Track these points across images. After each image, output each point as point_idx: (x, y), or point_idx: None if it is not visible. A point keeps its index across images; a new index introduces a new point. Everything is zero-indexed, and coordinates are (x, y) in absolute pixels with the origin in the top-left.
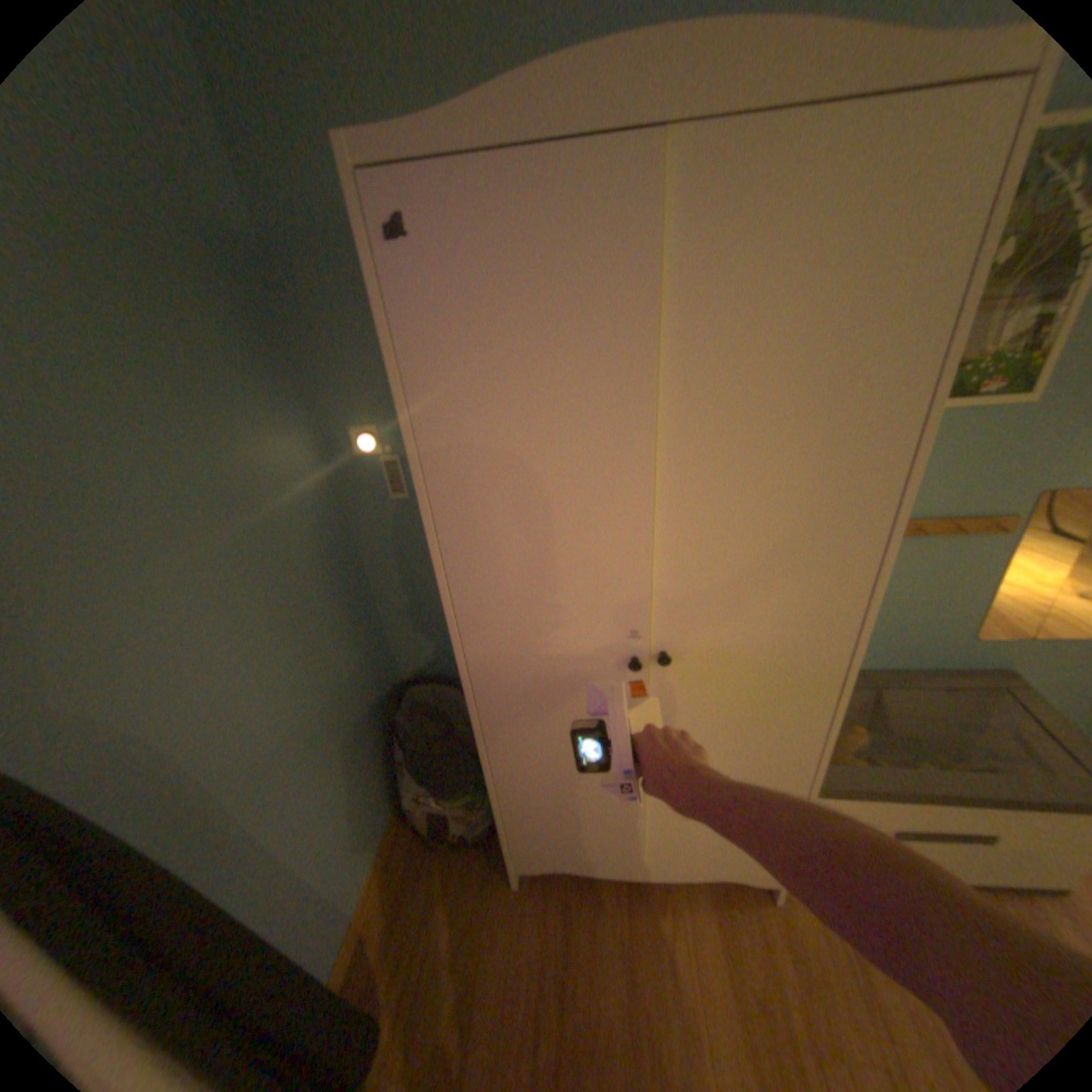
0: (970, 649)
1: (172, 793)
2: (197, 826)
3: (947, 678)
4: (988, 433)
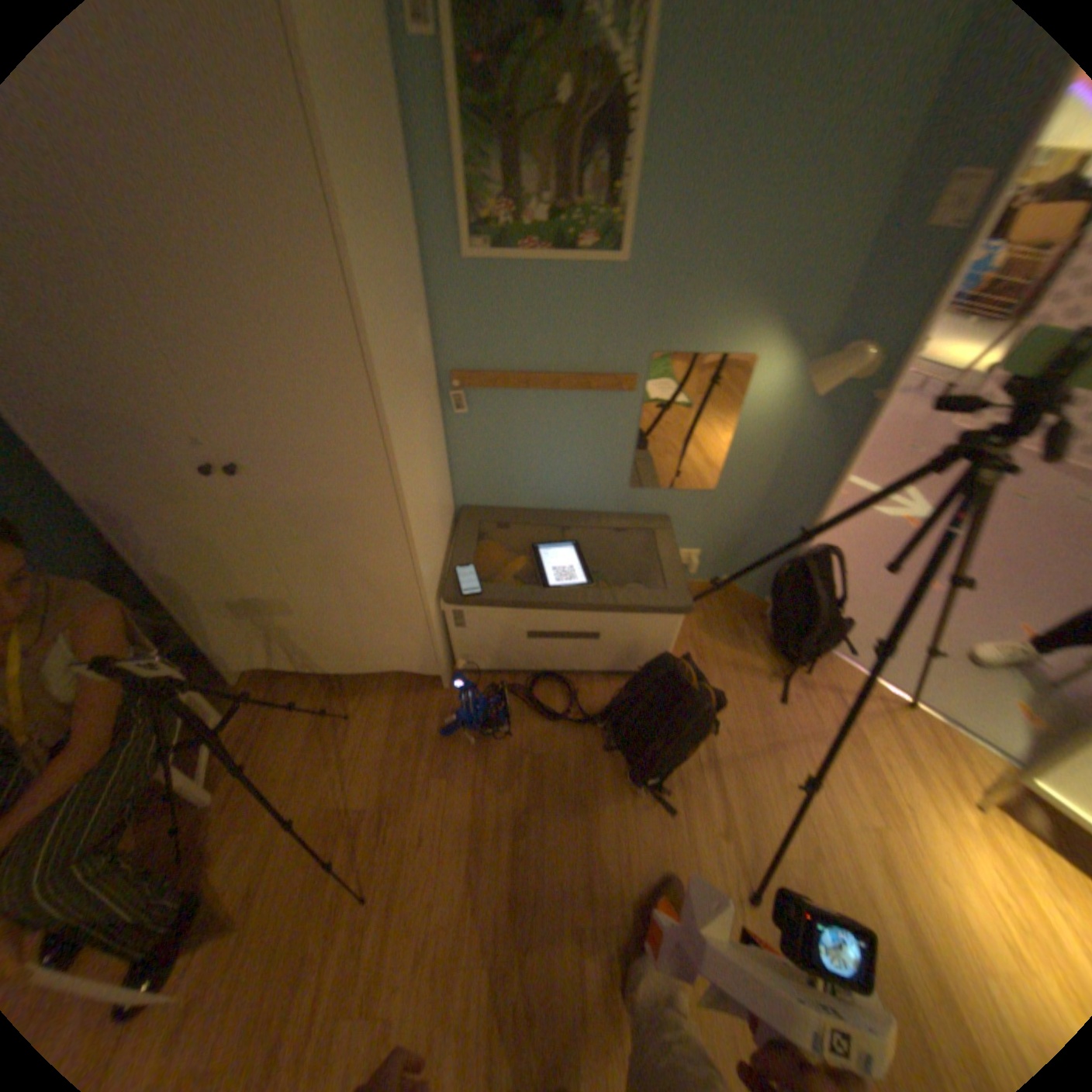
0: (625, 497)
1: None
2: None
3: (604, 521)
4: (595, 293)
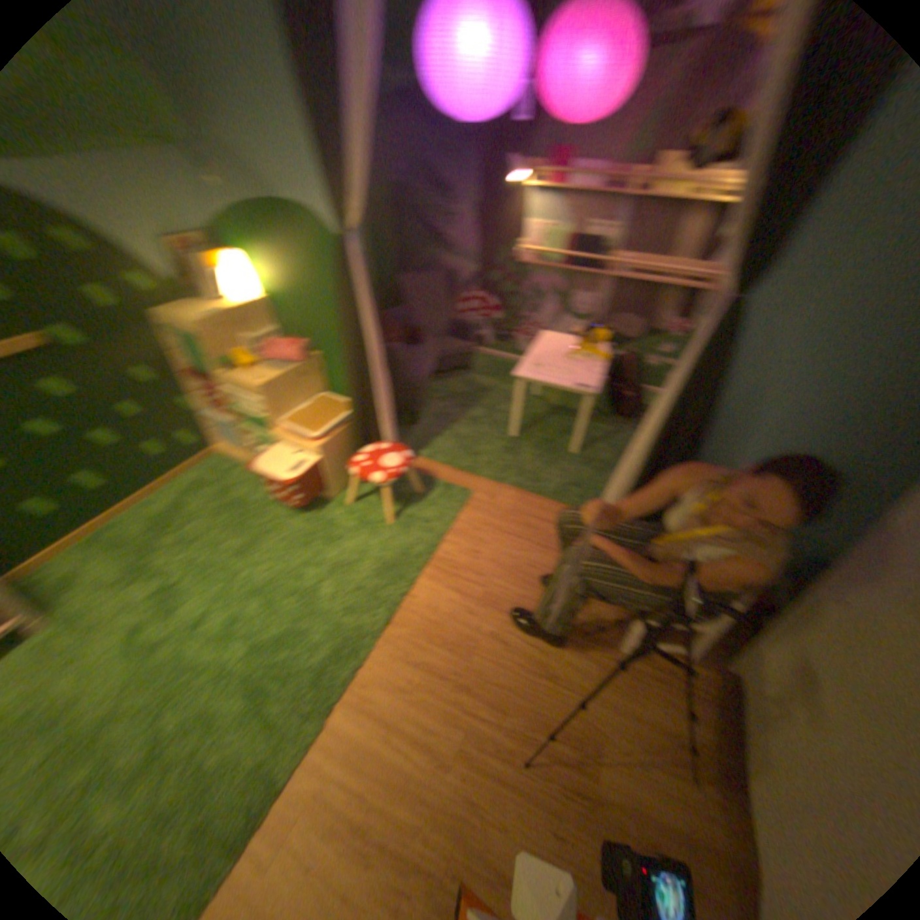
0: None
1: (751, 405)
2: (737, 428)
3: None
4: None
